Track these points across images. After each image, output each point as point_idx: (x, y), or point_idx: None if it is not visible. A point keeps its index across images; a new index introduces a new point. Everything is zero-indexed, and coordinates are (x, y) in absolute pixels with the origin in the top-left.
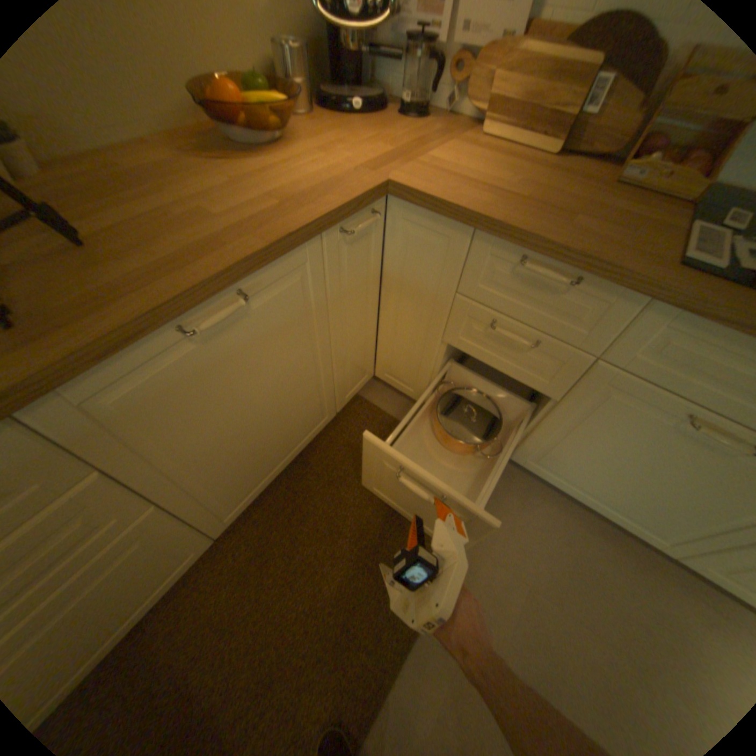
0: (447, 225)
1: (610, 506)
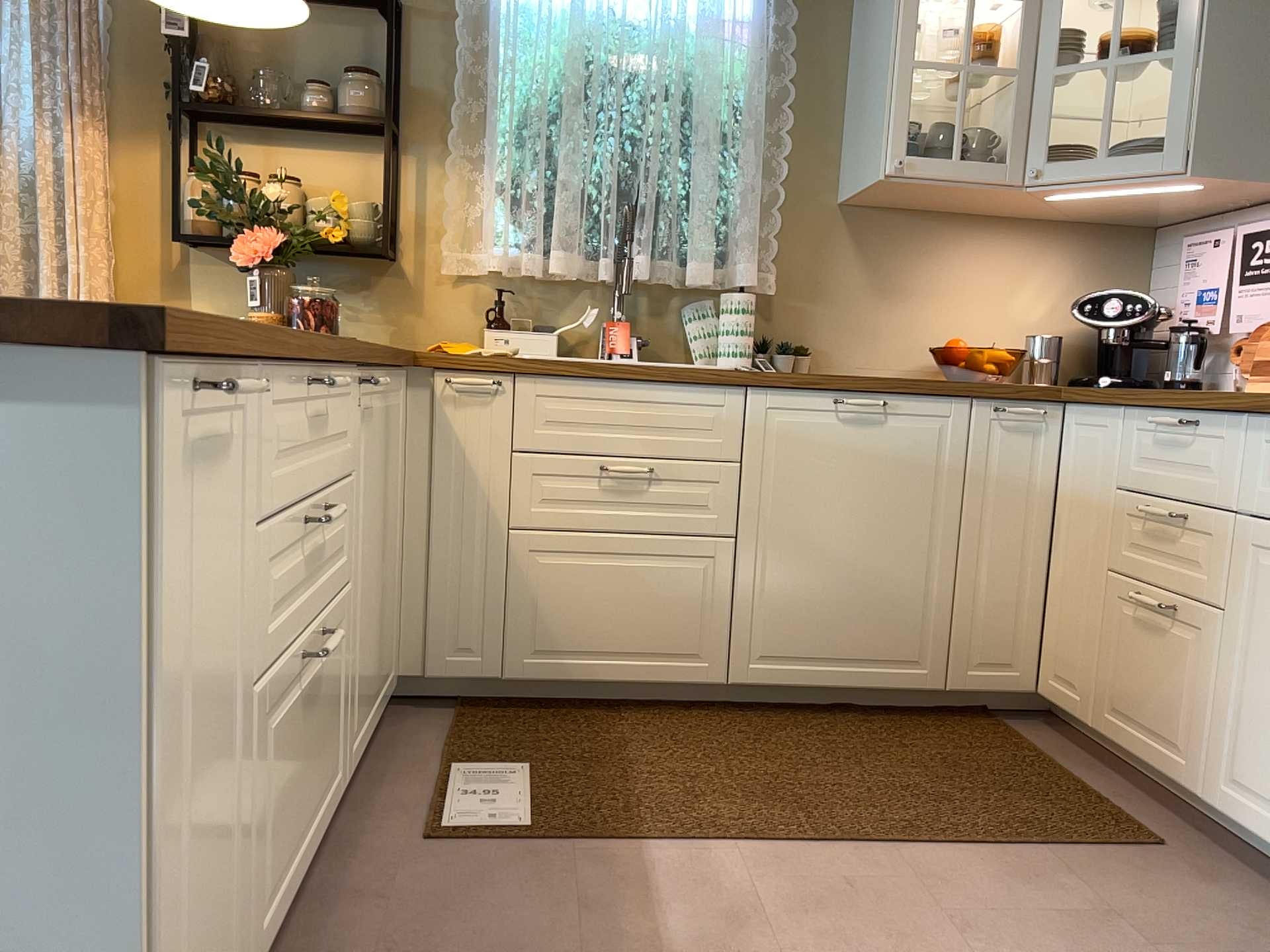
0: (1105, 414)
1: None
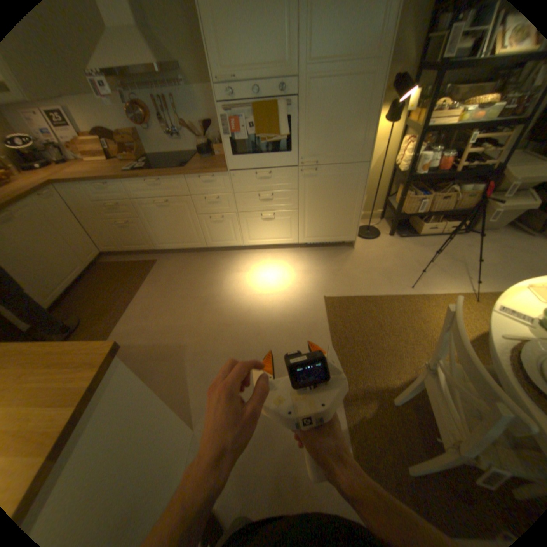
0: (71, 185)
1: (181, 243)
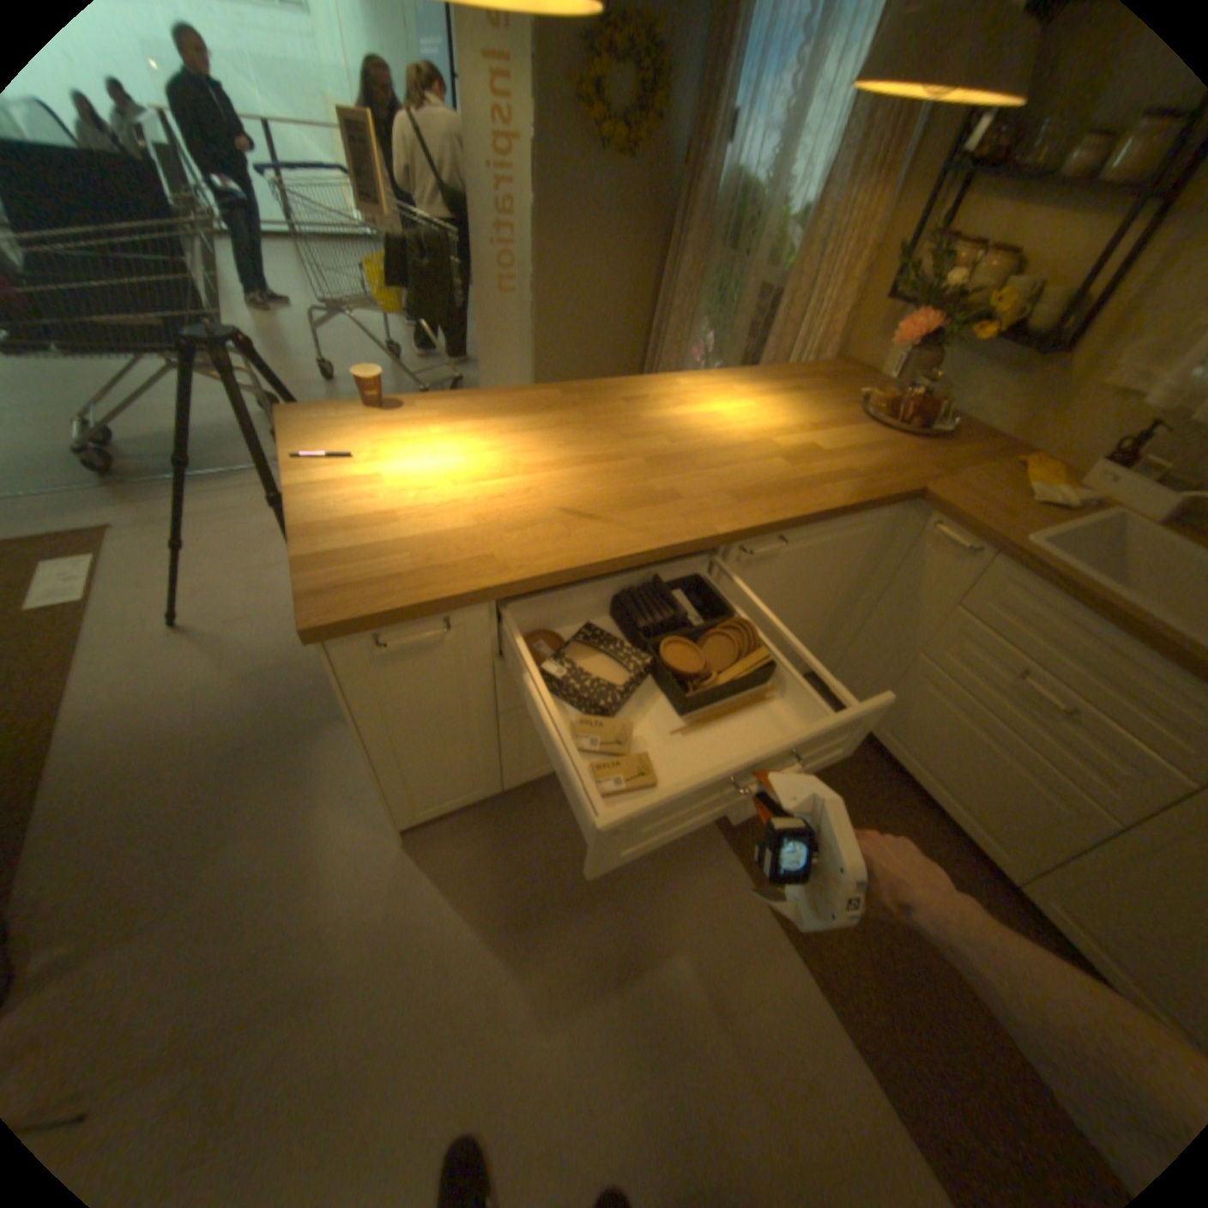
0: None
1: None
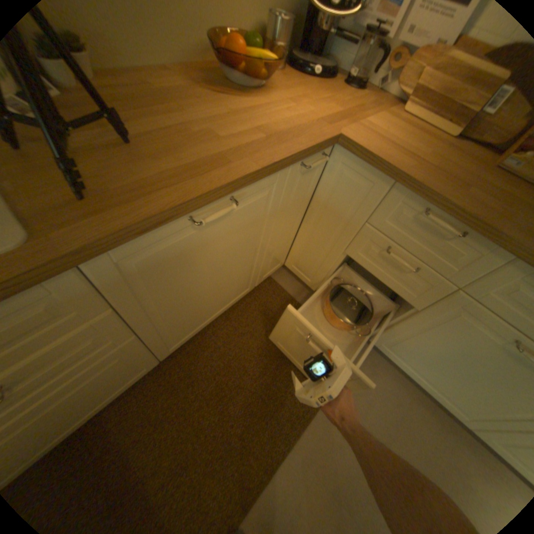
0: (375, 174)
1: (435, 386)
